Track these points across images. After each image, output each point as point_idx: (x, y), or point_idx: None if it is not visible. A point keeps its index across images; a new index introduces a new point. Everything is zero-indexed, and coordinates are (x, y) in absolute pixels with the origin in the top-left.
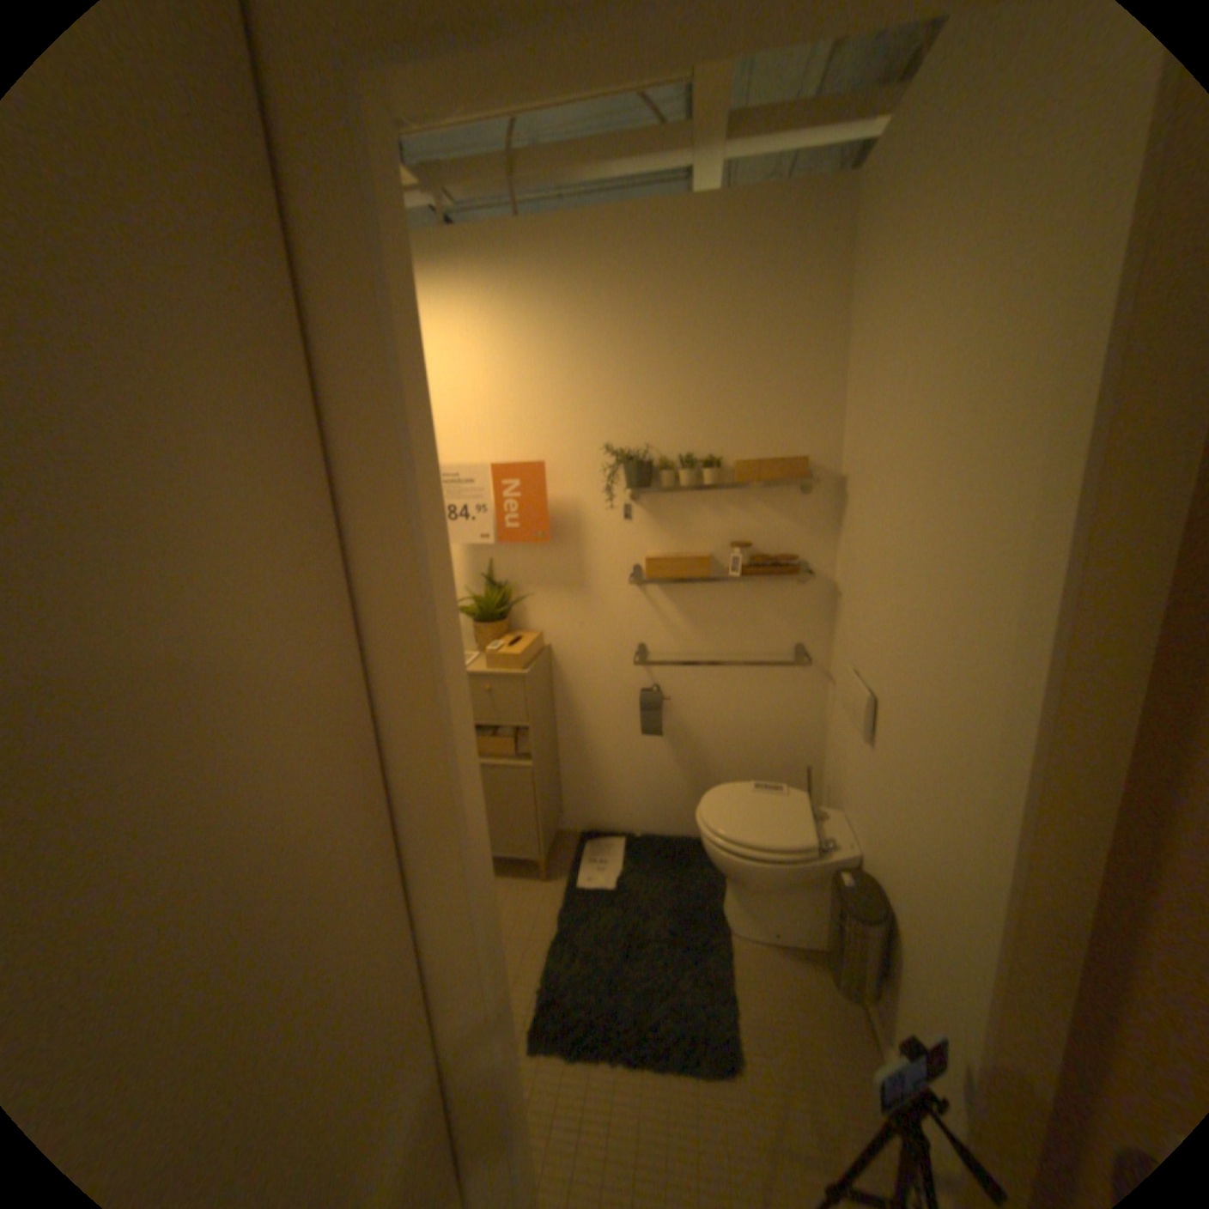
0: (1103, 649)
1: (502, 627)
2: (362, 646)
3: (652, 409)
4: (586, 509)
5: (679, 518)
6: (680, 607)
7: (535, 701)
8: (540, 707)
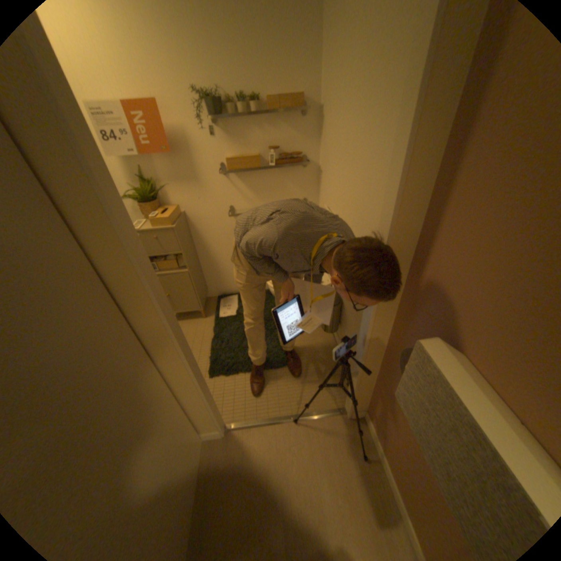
0: (418, 178)
1: (155, 204)
2: (64, 215)
3: (215, 60)
4: (187, 130)
5: (240, 134)
6: (247, 184)
7: (182, 240)
8: (185, 243)
